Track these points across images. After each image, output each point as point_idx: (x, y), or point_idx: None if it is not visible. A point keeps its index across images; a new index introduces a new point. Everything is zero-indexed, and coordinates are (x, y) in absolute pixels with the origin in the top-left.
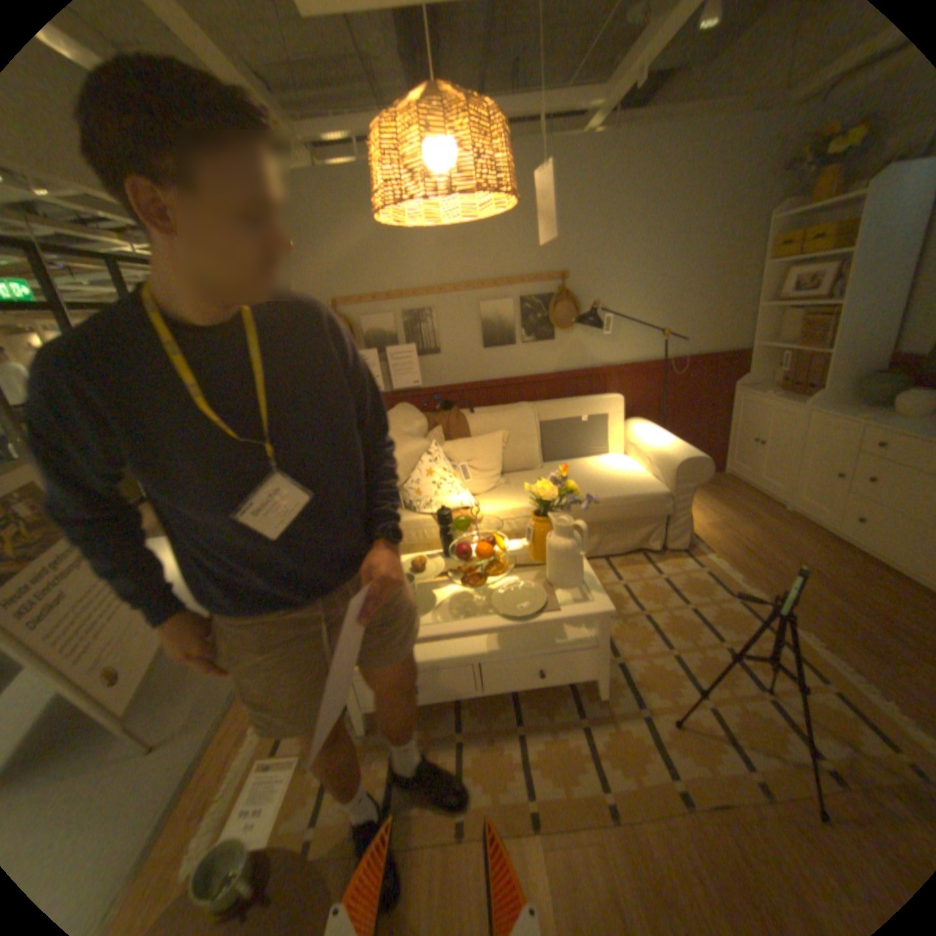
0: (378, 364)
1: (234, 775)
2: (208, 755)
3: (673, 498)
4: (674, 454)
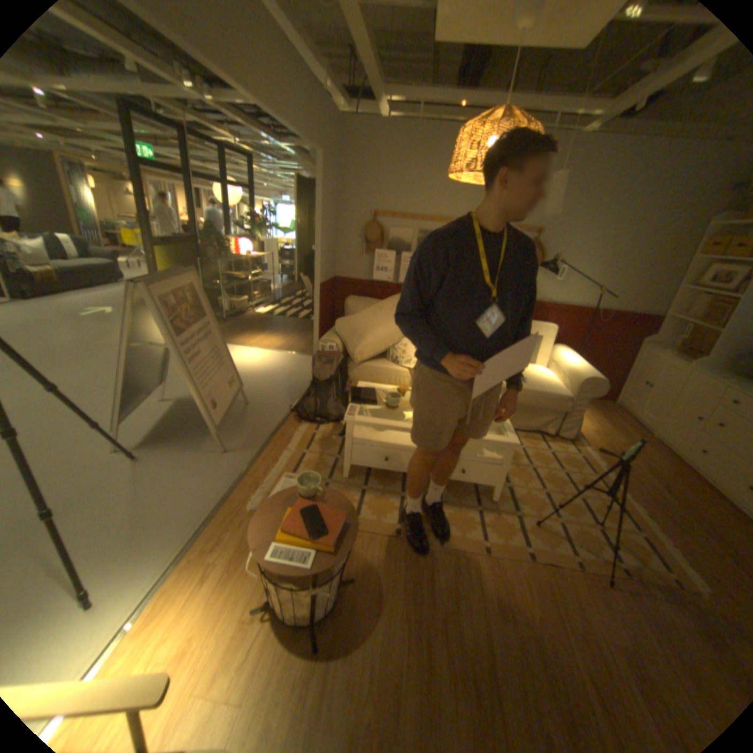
0: (392, 263)
1: (272, 476)
2: (257, 463)
3: (574, 402)
4: (583, 372)
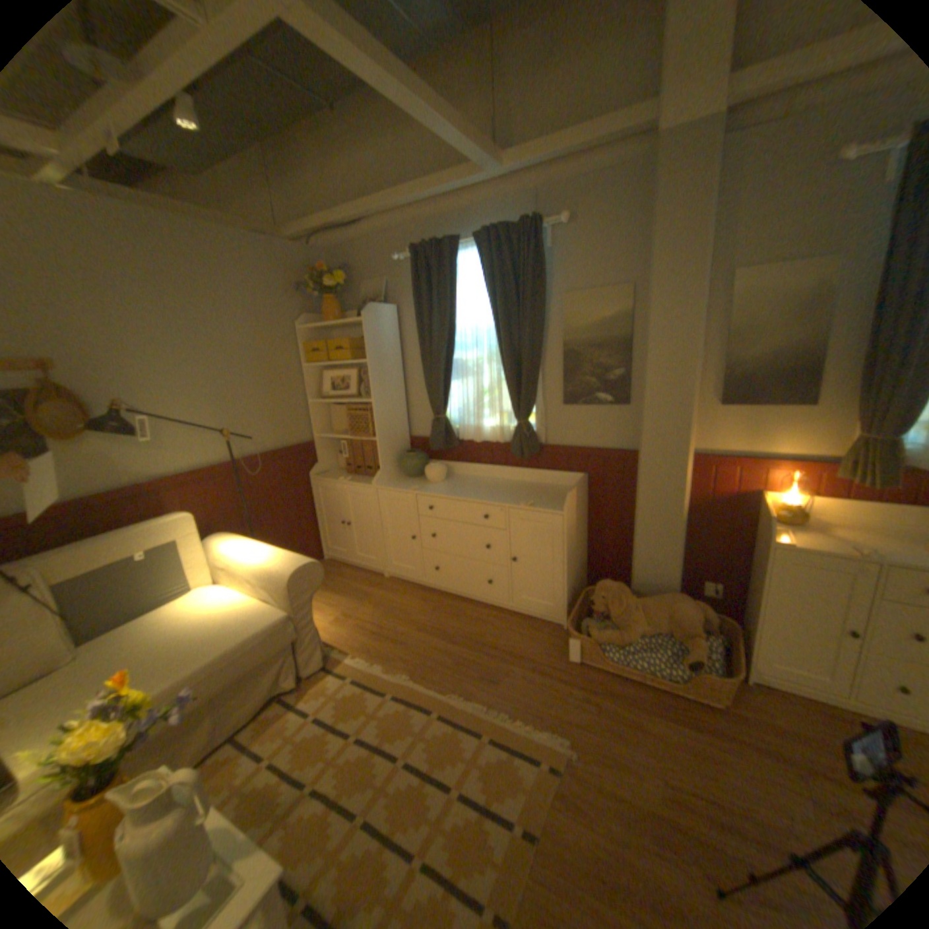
0: None
1: None
2: None
3: (292, 618)
4: (278, 567)
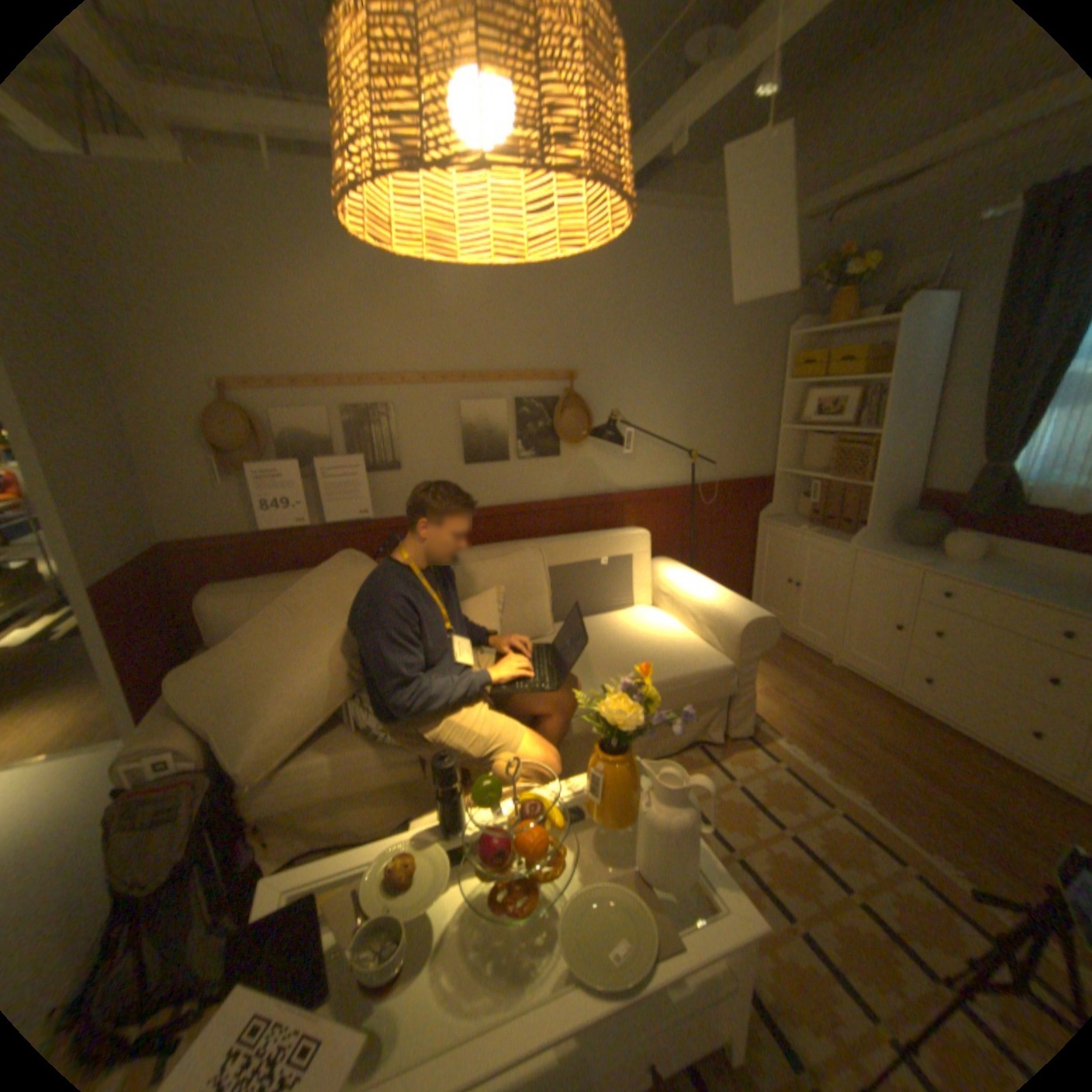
0: (300, 483)
1: None
2: None
3: (737, 671)
4: (733, 612)
